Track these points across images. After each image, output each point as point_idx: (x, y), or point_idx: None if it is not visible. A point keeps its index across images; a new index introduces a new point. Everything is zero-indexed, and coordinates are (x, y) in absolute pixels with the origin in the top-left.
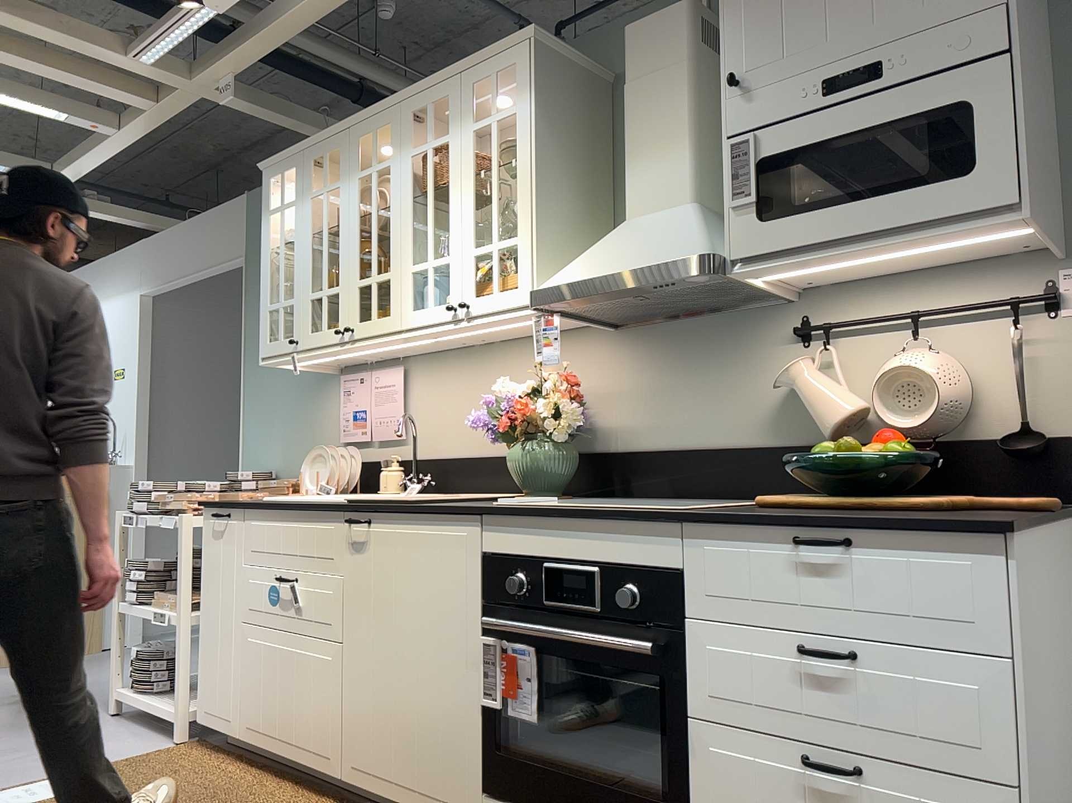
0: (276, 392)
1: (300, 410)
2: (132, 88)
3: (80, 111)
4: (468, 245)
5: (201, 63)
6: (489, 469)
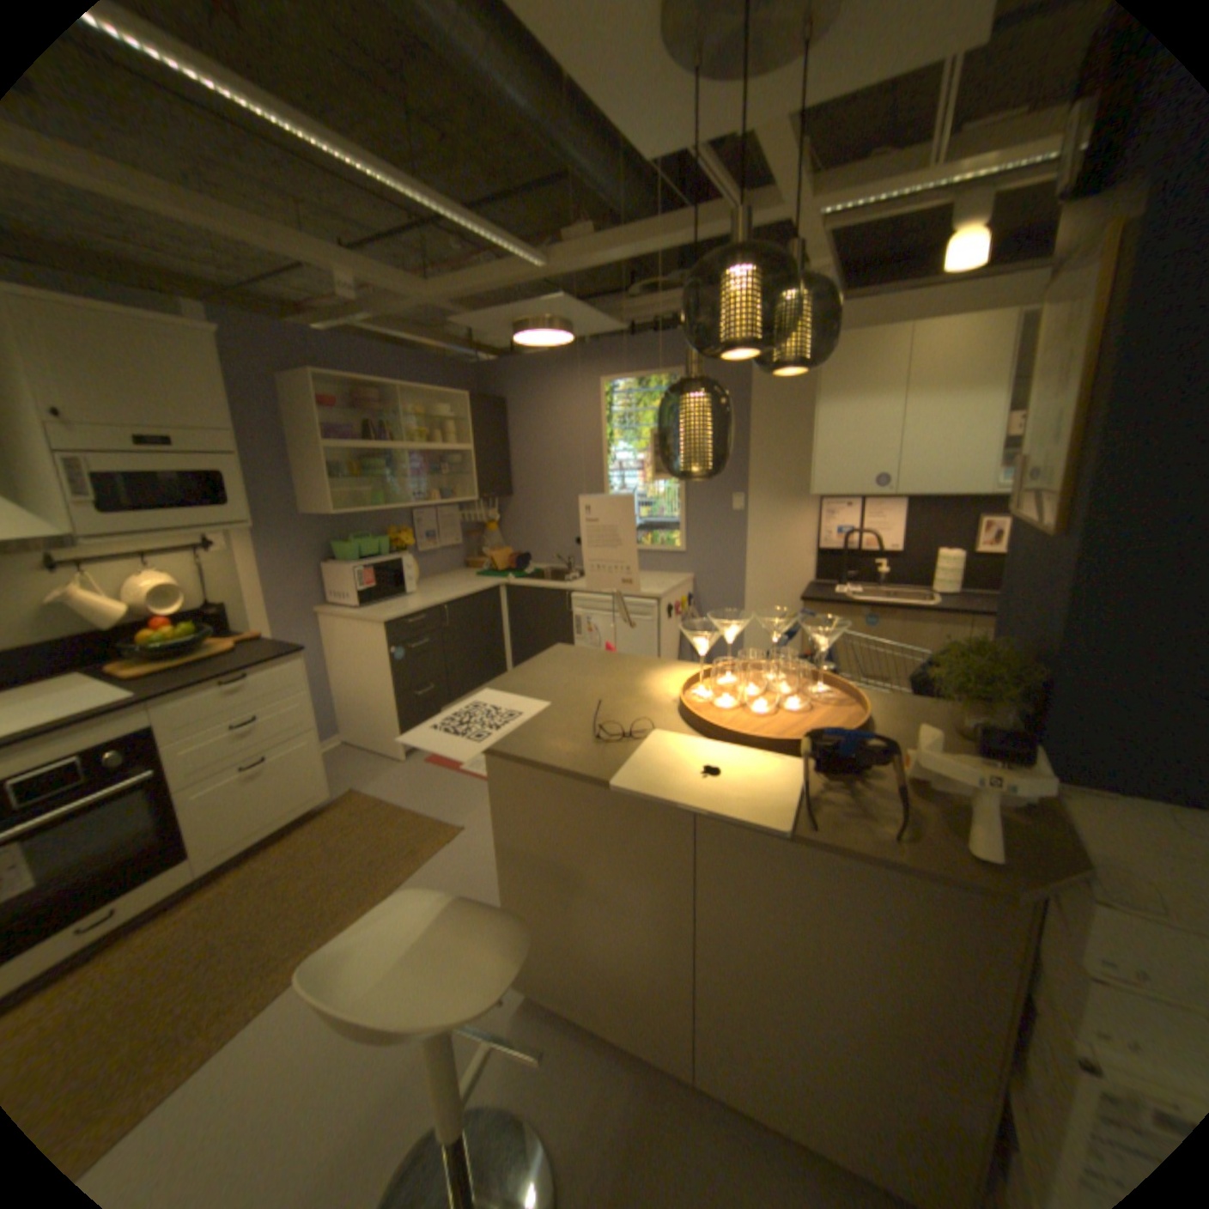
0: None
1: None
2: None
3: None
4: None
5: None
6: None
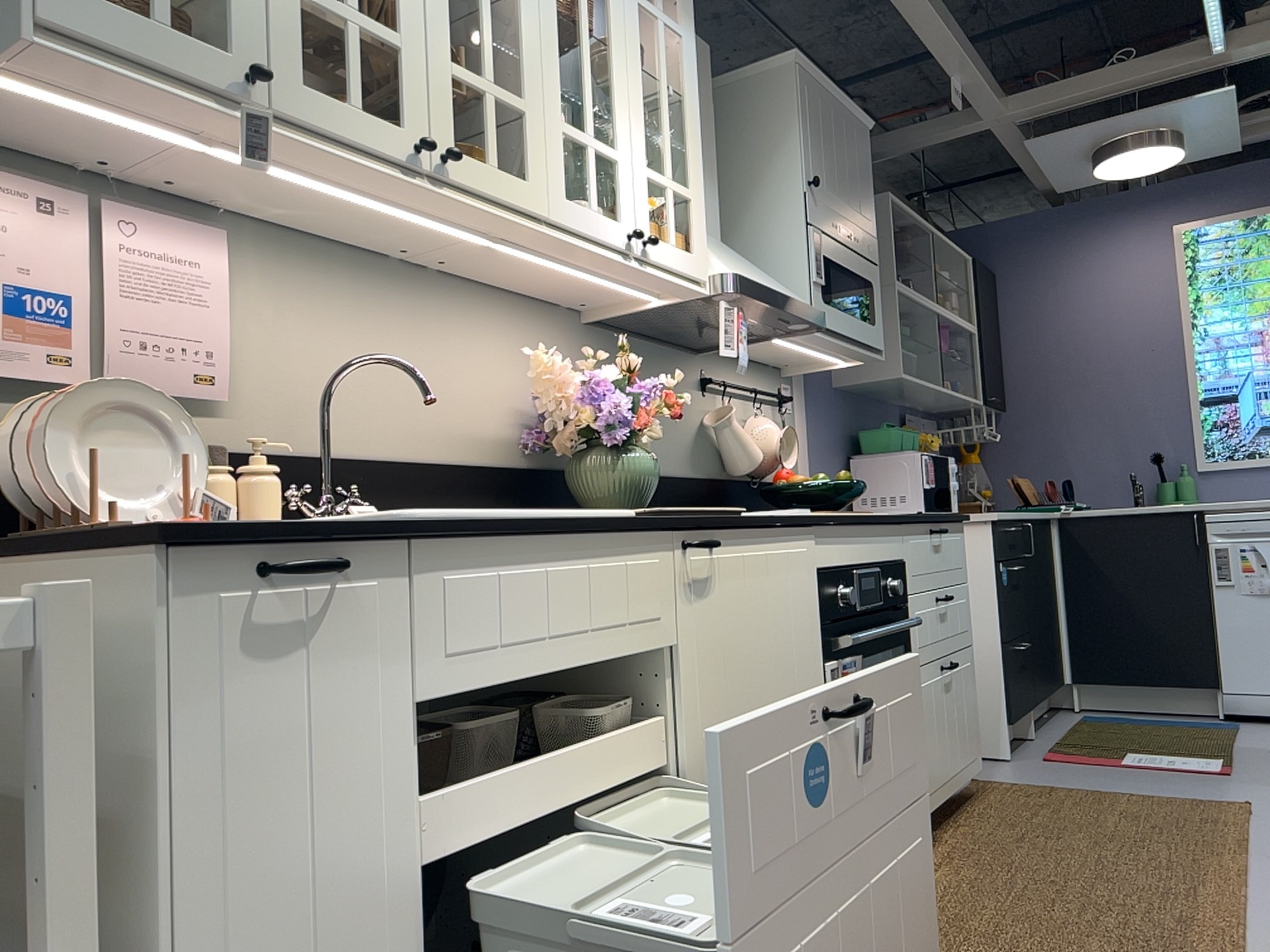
0: None
1: None
2: None
3: None
4: (642, 157)
5: None
6: (437, 484)
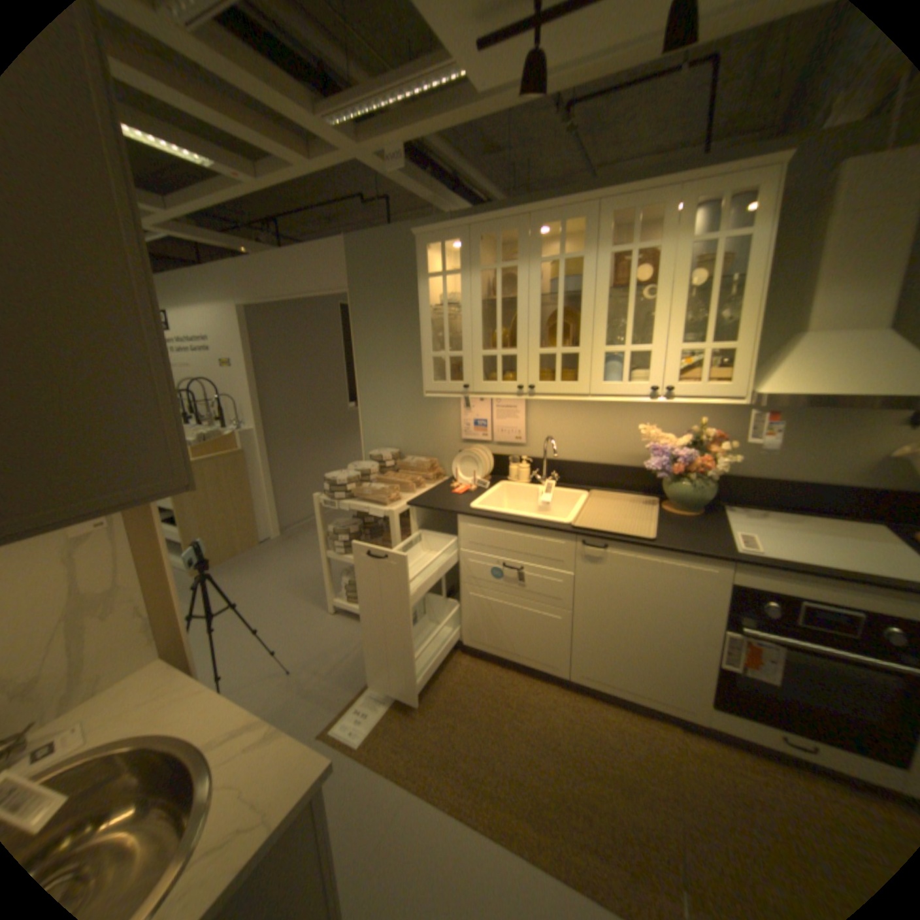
0: (391, 397)
1: (417, 412)
2: (287, 142)
3: (219, 157)
4: (677, 341)
5: (365, 124)
6: (606, 473)
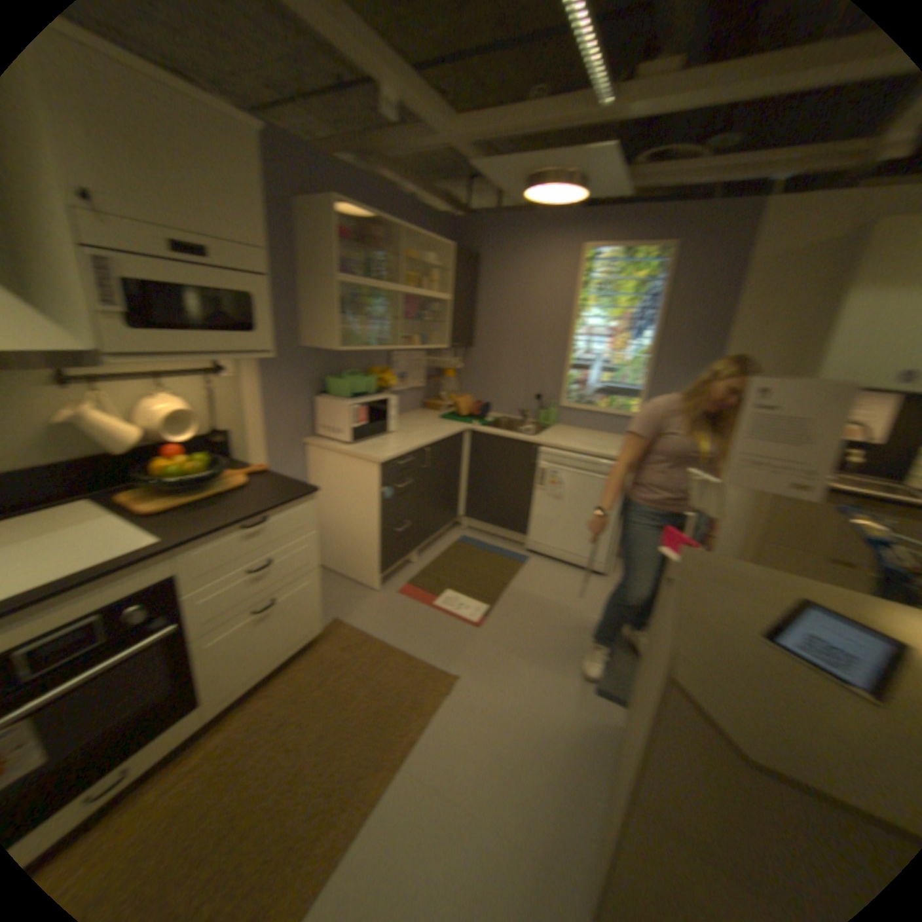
0: None
1: None
2: None
3: None
4: None
5: None
6: None
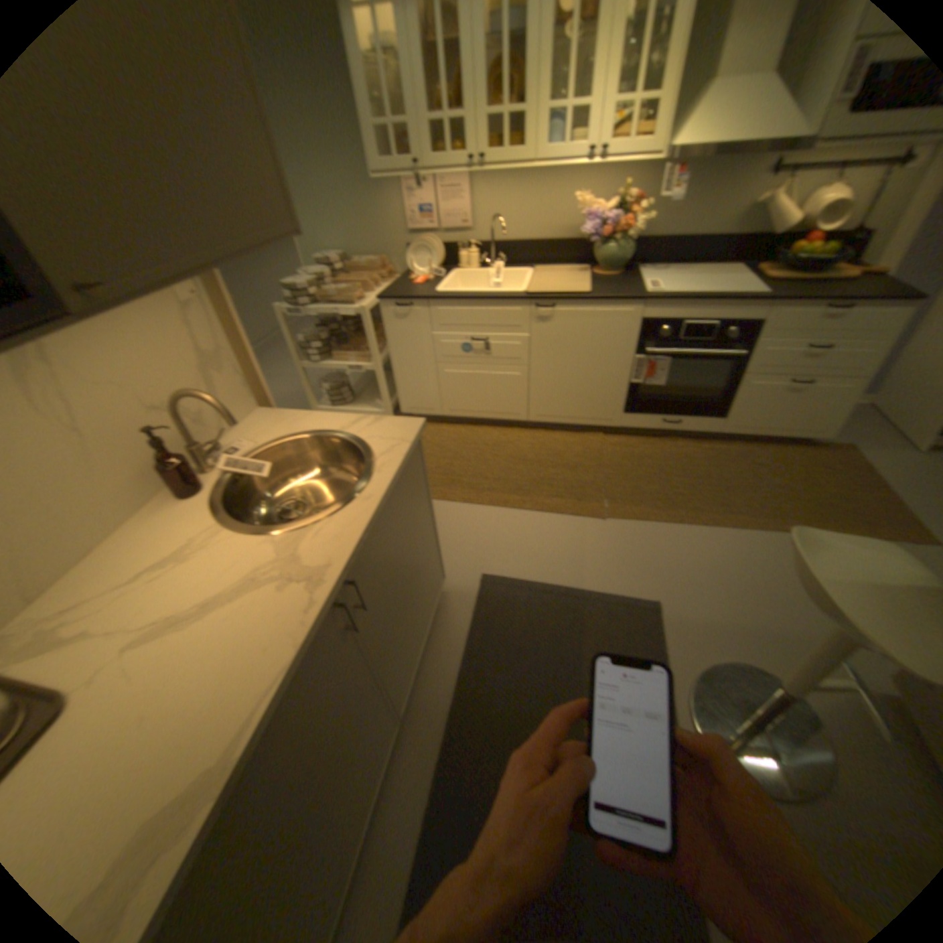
0: (319, 185)
1: (353, 202)
2: None
3: None
4: (611, 92)
5: None
6: (546, 248)
